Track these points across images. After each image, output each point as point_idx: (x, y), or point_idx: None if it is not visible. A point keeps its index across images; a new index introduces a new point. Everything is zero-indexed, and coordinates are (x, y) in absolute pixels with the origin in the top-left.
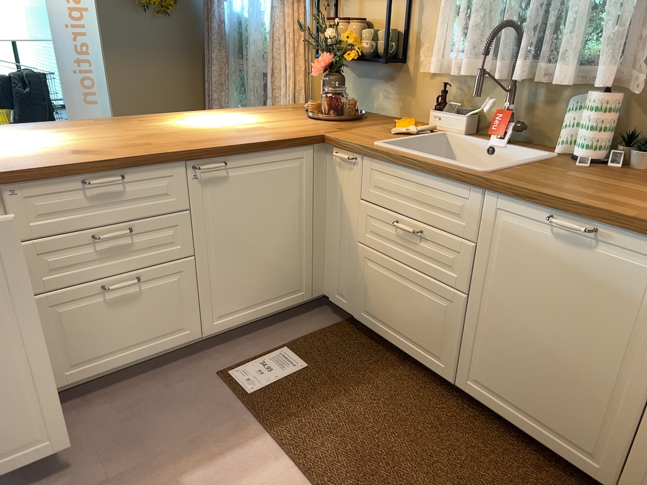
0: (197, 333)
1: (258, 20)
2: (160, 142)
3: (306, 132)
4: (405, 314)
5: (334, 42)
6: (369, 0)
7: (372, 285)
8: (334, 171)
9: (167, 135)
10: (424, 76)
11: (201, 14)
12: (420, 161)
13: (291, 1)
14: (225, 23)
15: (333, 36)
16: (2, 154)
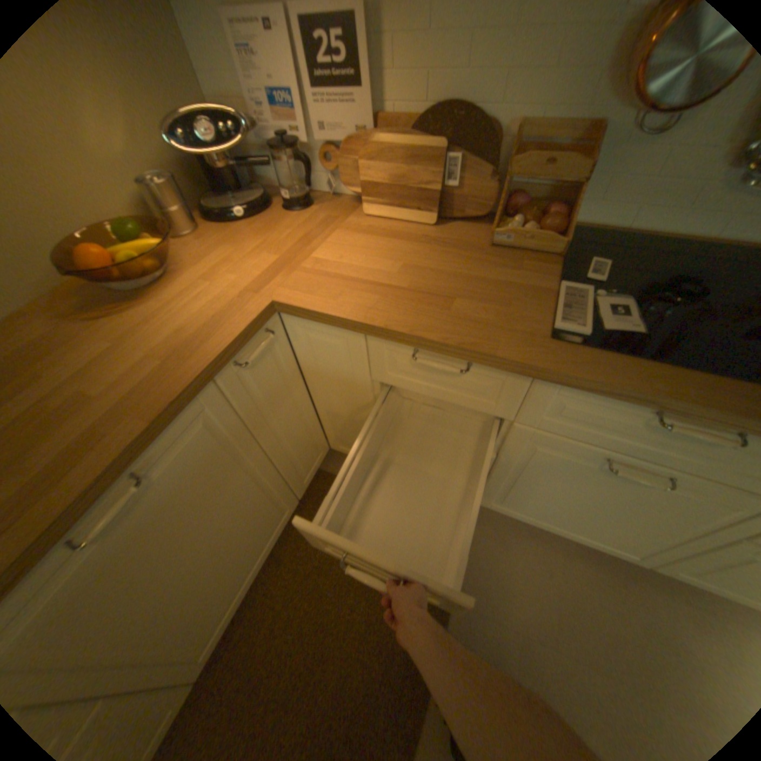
0: None
1: None
2: None
3: None
4: None
5: None
6: None
7: None
8: None
9: None
10: None
11: None
12: None
13: None
14: None
15: None
16: None
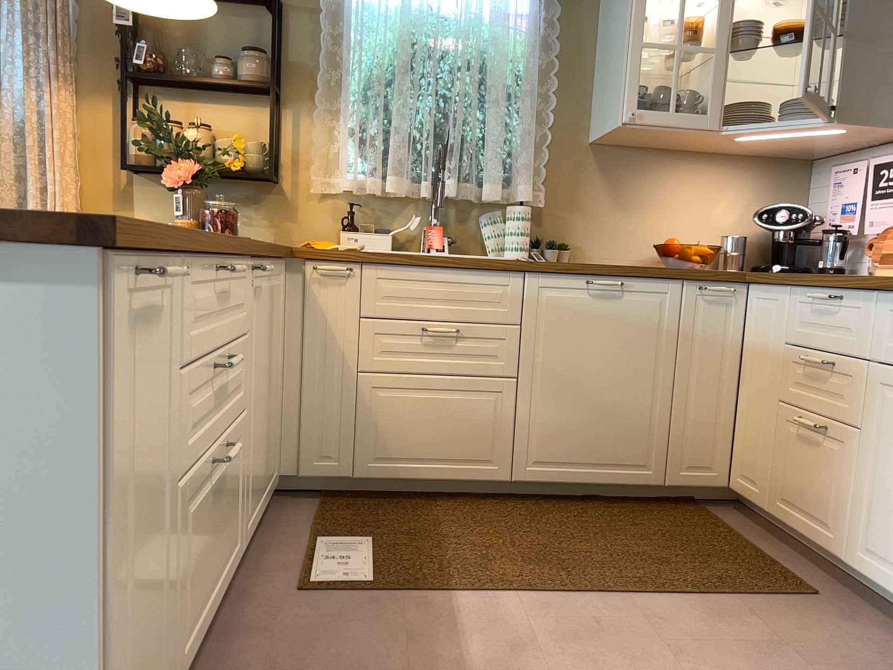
0: (239, 550)
1: None
2: None
3: None
4: (441, 434)
5: (194, 146)
6: (207, 104)
7: (386, 419)
8: (308, 292)
9: None
10: (311, 196)
11: None
12: (448, 258)
13: (61, 85)
14: None
15: (200, 138)
16: None
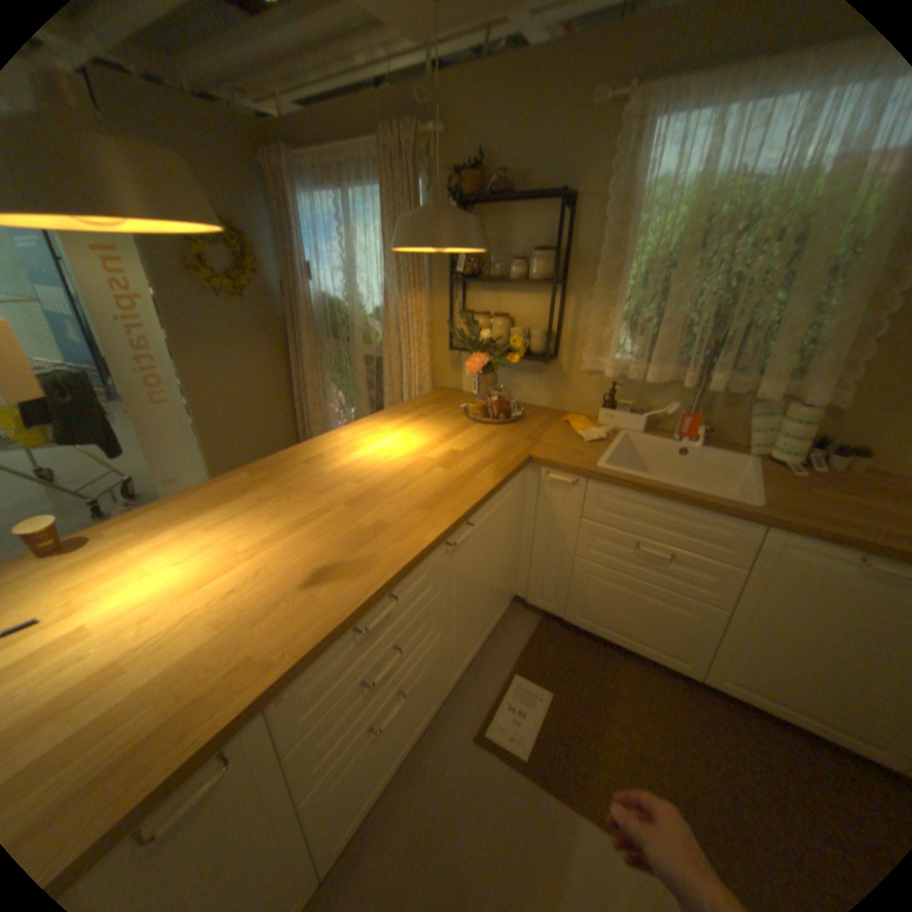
0: (439, 703)
1: (359, 304)
2: (389, 515)
3: (507, 452)
4: (640, 624)
5: (488, 340)
6: (508, 293)
7: (594, 595)
8: (542, 490)
9: (377, 494)
10: (581, 371)
11: (275, 291)
12: (677, 493)
13: (413, 290)
14: (312, 303)
15: (490, 336)
16: (205, 615)
